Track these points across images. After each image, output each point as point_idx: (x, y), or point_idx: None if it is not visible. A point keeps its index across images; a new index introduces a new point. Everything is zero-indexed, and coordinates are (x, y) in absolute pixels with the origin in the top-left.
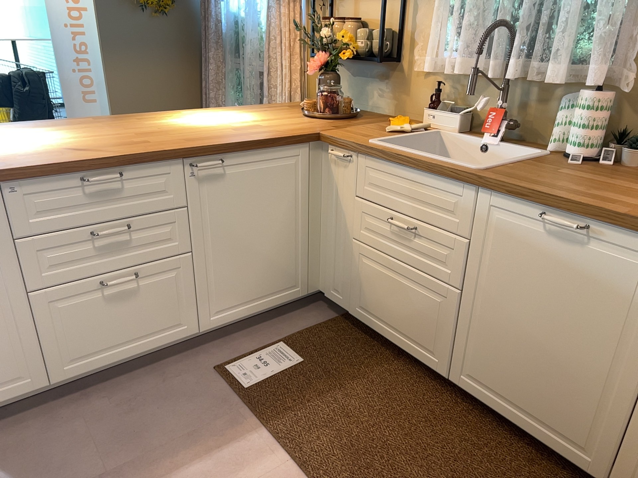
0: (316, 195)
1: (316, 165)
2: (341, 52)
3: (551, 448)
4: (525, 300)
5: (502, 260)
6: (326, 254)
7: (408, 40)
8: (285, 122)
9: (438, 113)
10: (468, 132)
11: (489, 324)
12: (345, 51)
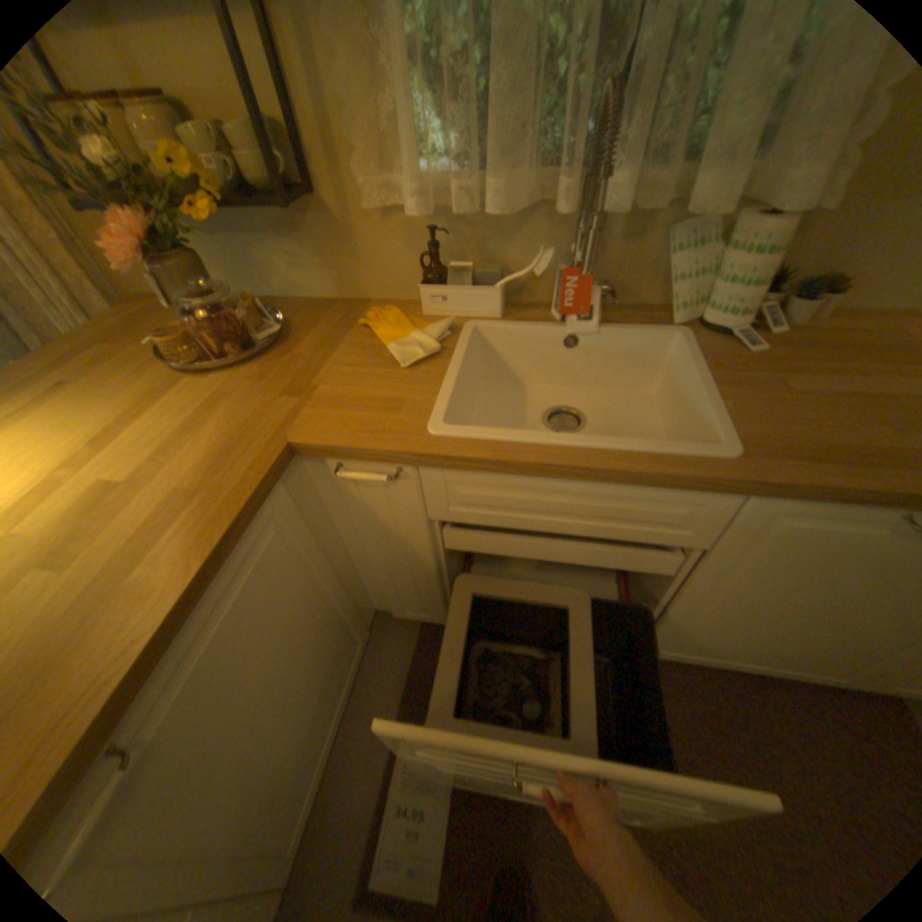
0: (326, 529)
1: (306, 490)
2: (174, 195)
3: (790, 679)
4: (810, 597)
5: (779, 566)
6: (375, 579)
7: (317, 133)
8: (158, 421)
9: (456, 289)
10: (508, 306)
11: (728, 618)
12: (191, 192)
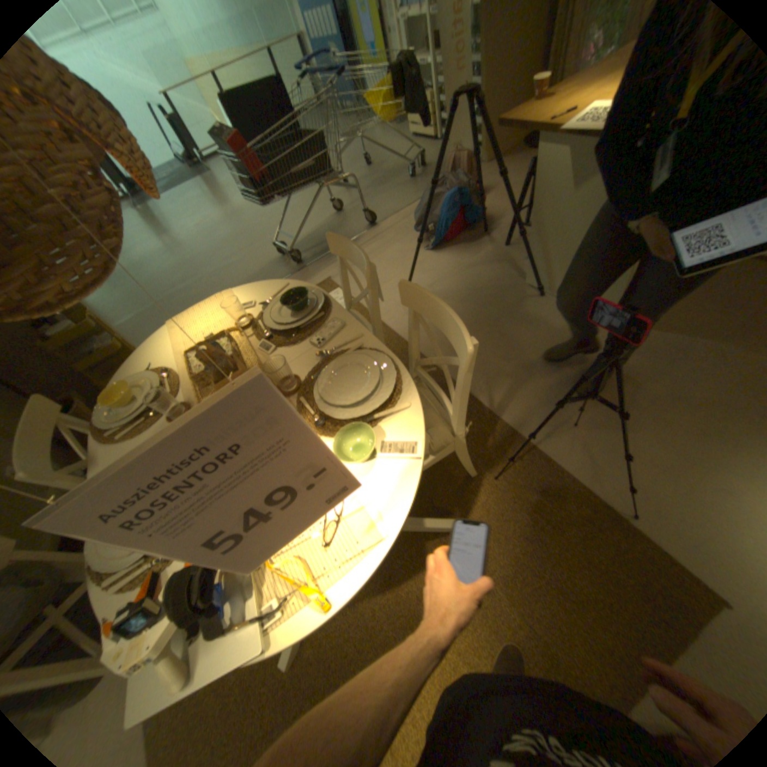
0: None
1: None
2: None
3: None
4: None
5: None
6: None
7: None
8: None
9: None
10: None
11: None
12: None
